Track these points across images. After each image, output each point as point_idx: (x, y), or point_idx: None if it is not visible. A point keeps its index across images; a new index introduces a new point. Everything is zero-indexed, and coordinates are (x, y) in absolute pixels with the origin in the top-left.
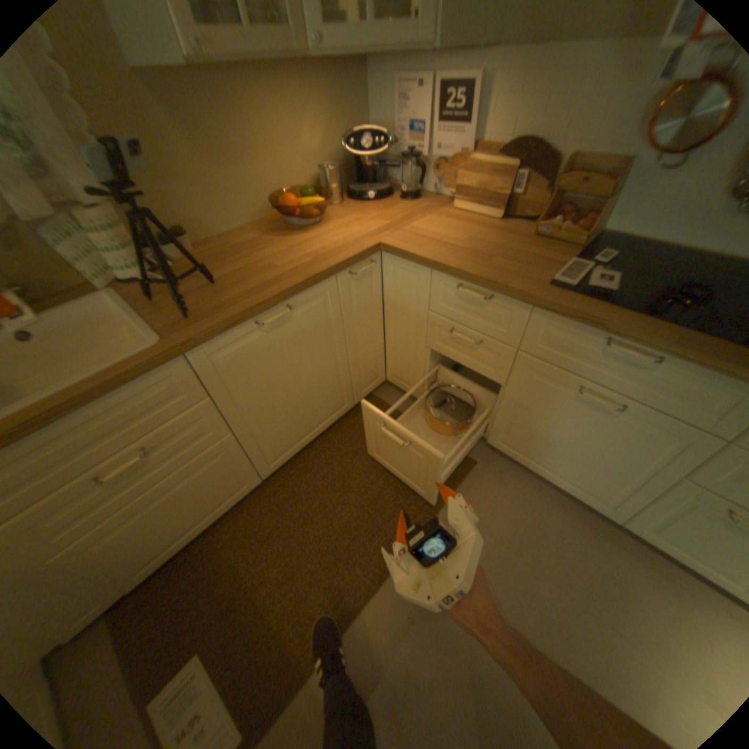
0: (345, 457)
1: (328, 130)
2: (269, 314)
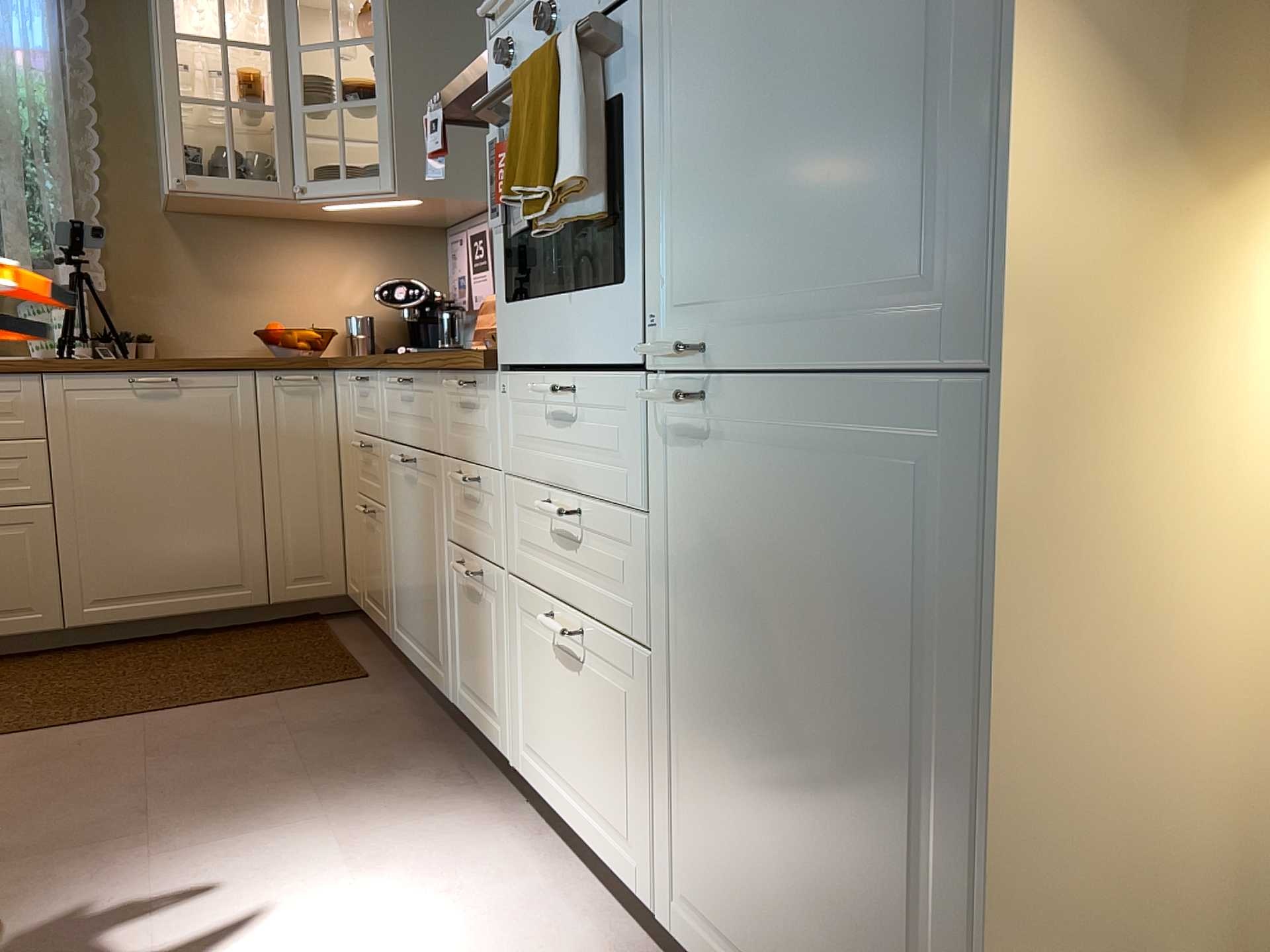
0: (199, 651)
1: (378, 285)
2: (147, 376)
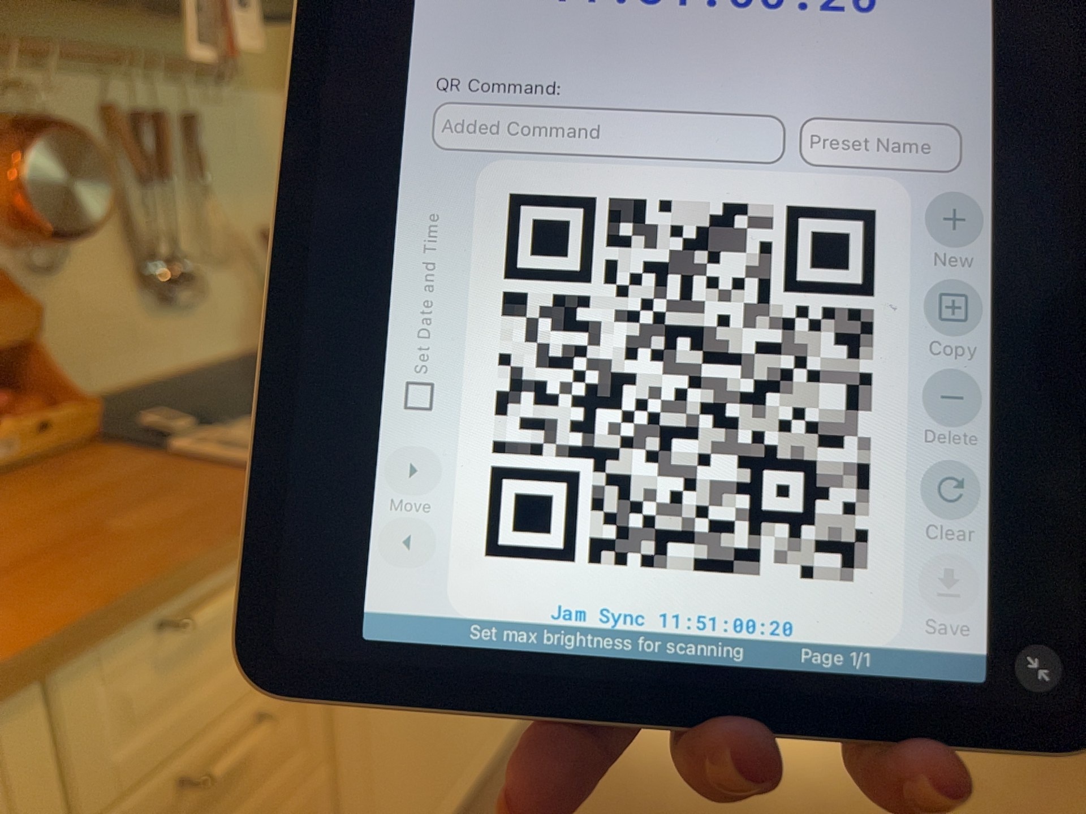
0: None
1: None
2: None
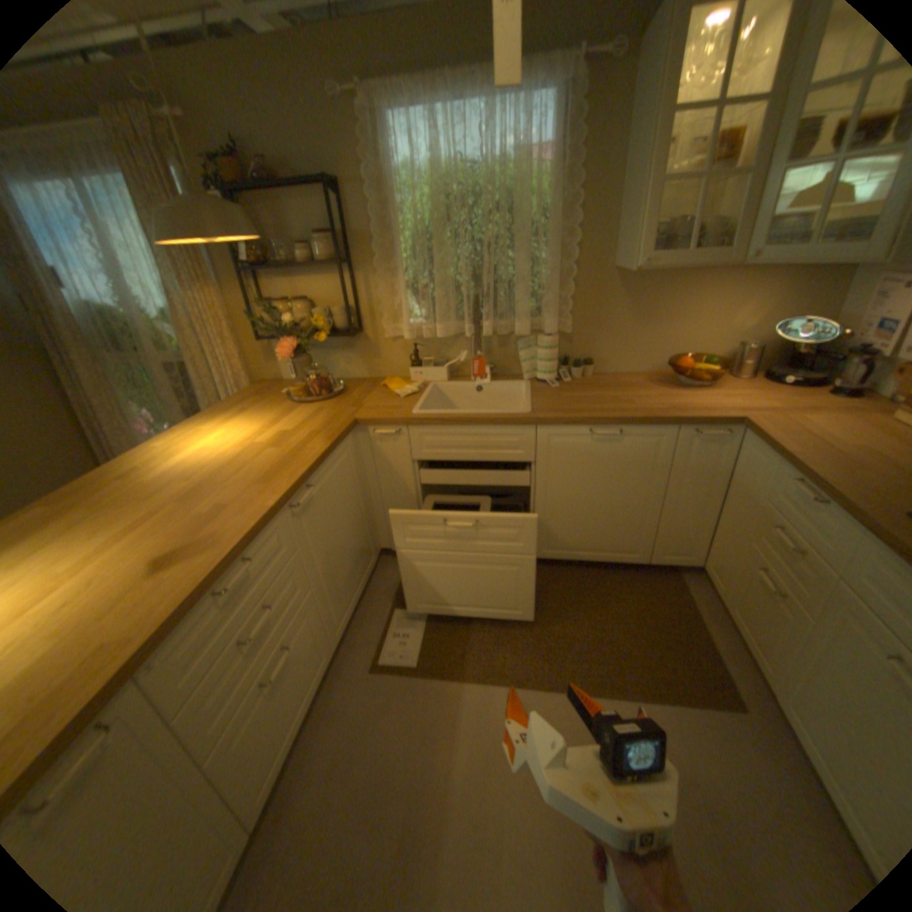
0: (606, 595)
1: (773, 312)
2: (602, 428)
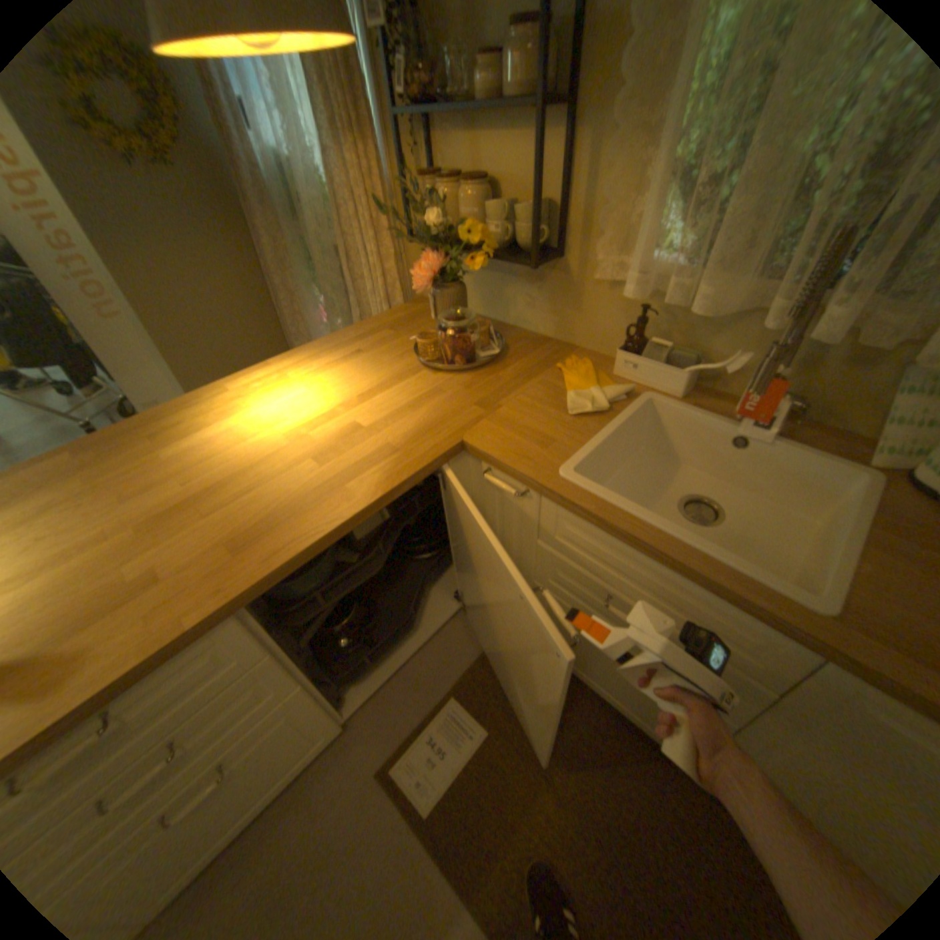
0: None
1: None
2: None
